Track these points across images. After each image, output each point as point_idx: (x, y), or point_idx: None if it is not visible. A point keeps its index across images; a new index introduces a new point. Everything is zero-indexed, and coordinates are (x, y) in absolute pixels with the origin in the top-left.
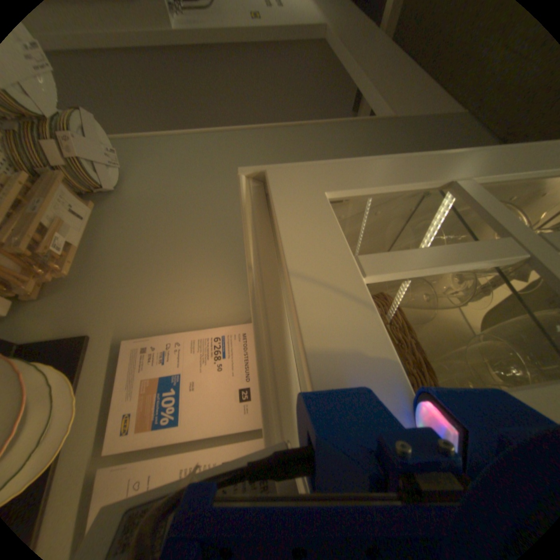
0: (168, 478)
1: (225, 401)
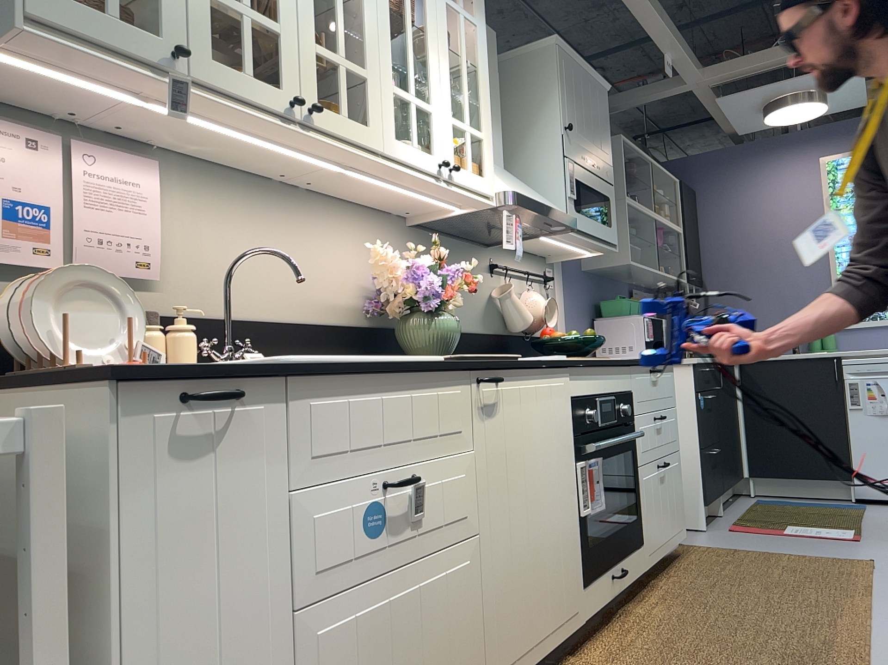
0: (82, 218)
1: (28, 164)
